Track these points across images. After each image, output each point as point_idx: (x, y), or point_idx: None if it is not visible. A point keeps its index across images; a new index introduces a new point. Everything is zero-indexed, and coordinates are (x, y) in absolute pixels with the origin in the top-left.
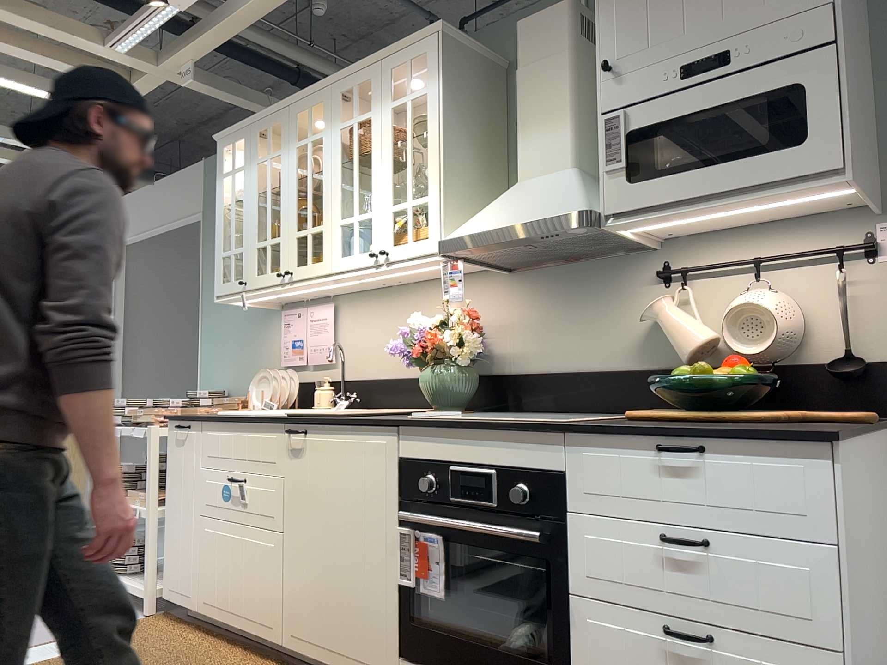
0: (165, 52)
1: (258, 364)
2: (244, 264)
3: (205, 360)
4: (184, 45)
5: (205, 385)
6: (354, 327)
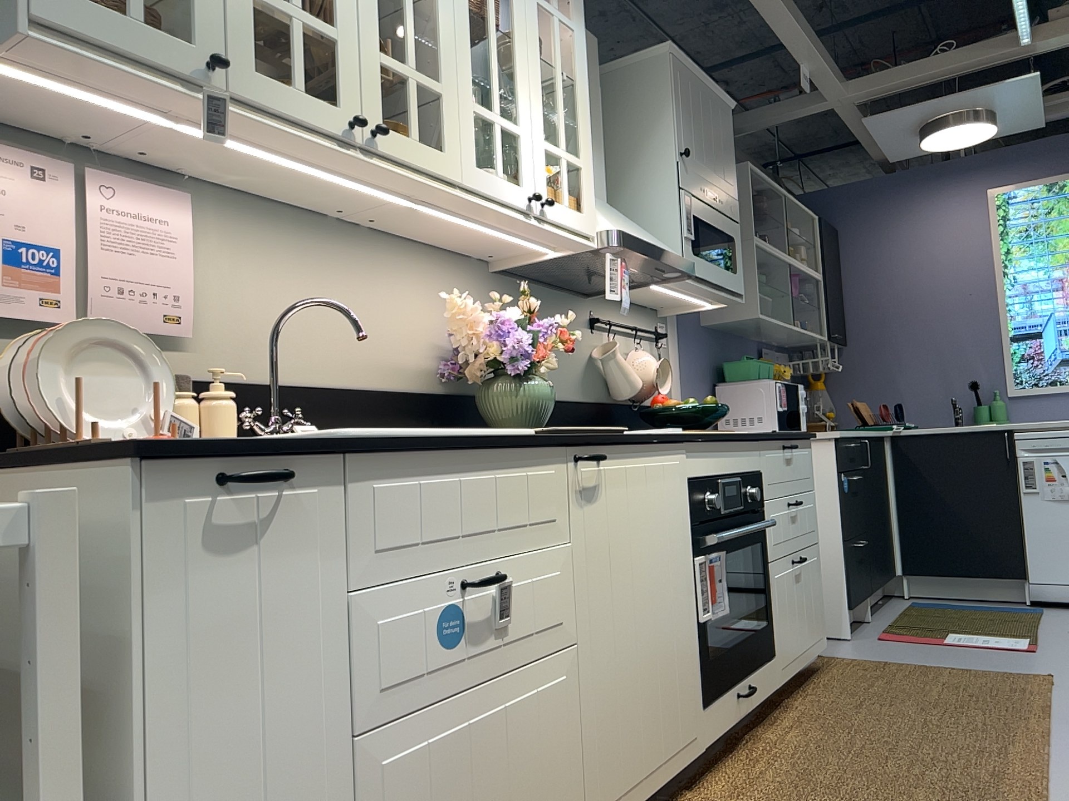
0: None
1: None
2: (198, 5)
3: None
4: None
5: None
6: (239, 269)
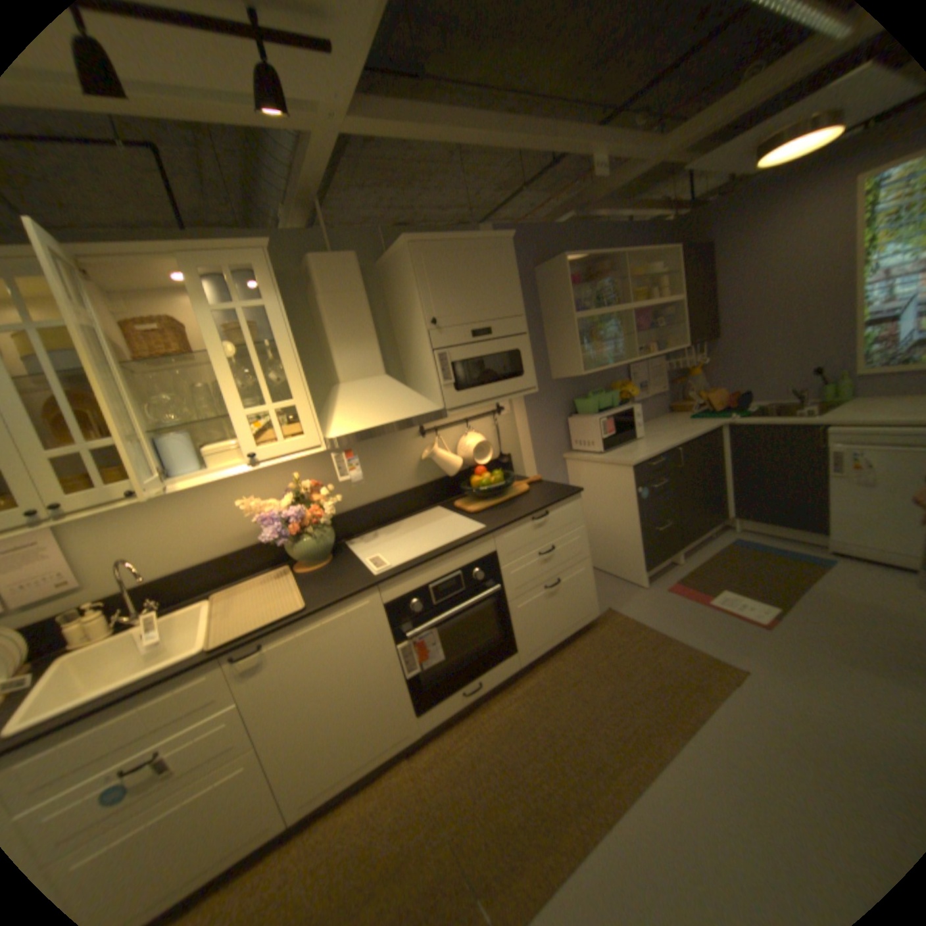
0: None
1: None
2: None
3: None
4: None
5: None
6: (105, 537)
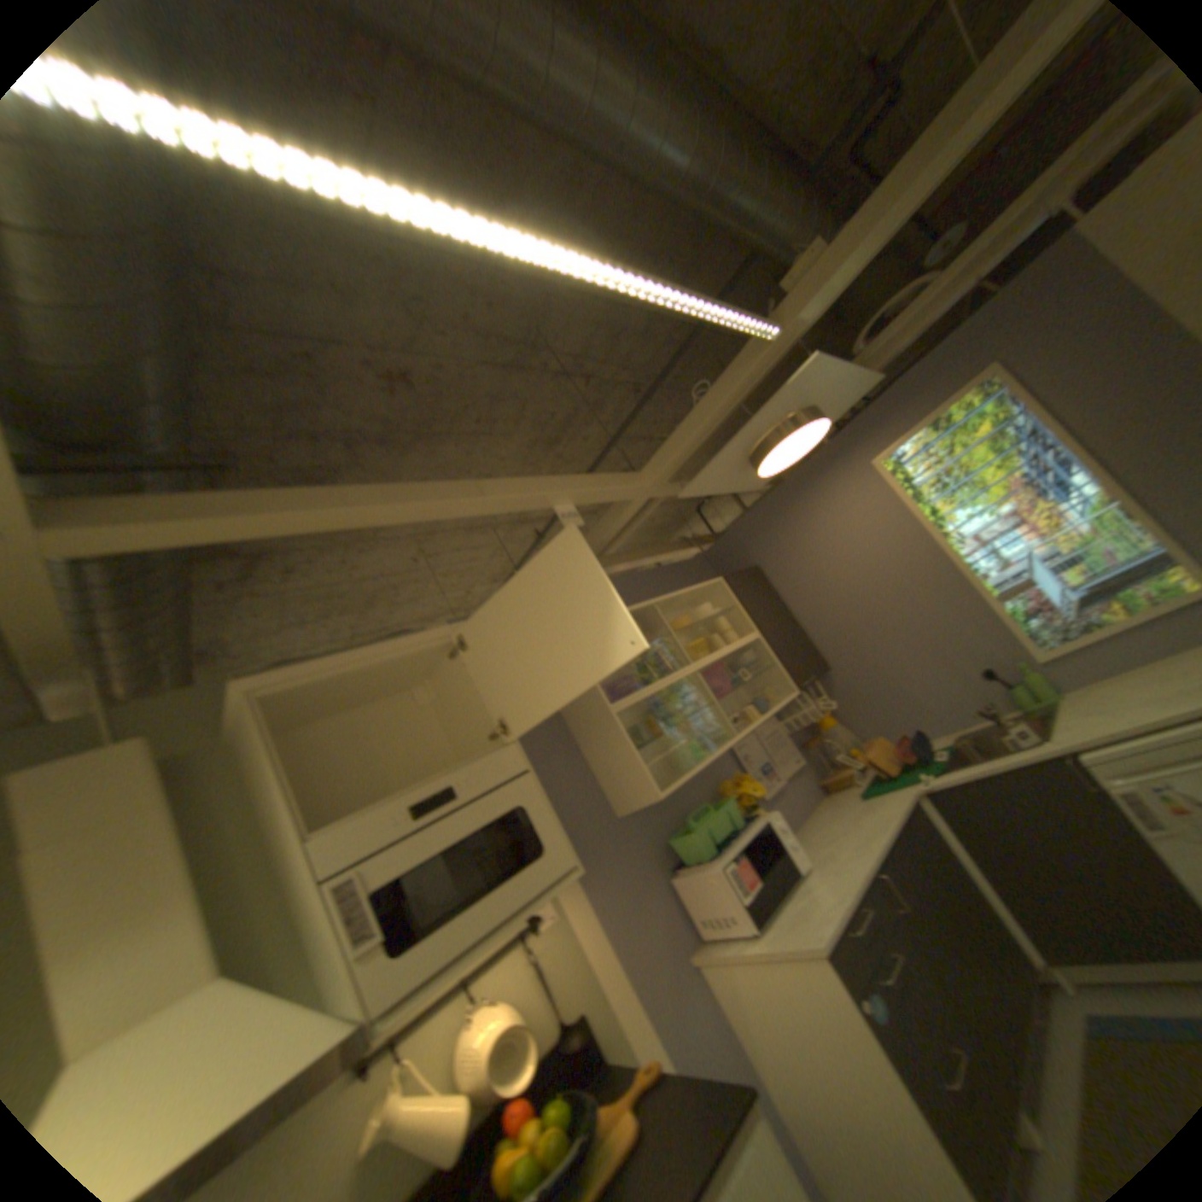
0: None
1: None
2: None
3: None
4: None
5: None
6: None
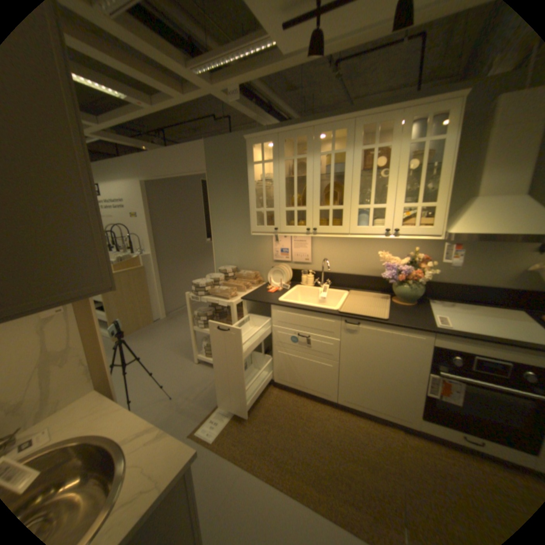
0: (216, 73)
1: (255, 257)
2: (275, 218)
3: (217, 250)
4: (236, 70)
5: (218, 262)
6: (324, 247)
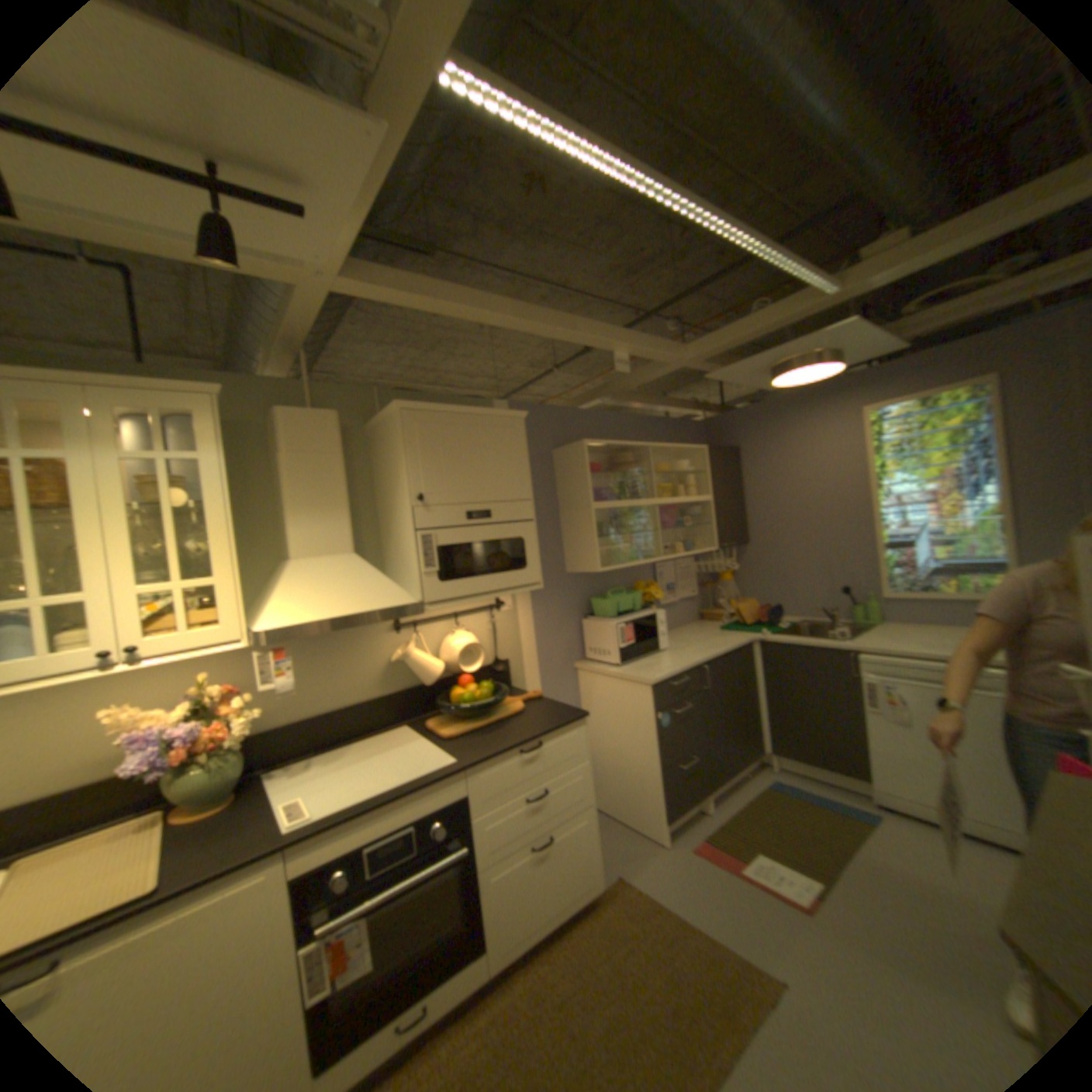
0: None
1: None
2: None
3: None
4: None
5: None
6: None
